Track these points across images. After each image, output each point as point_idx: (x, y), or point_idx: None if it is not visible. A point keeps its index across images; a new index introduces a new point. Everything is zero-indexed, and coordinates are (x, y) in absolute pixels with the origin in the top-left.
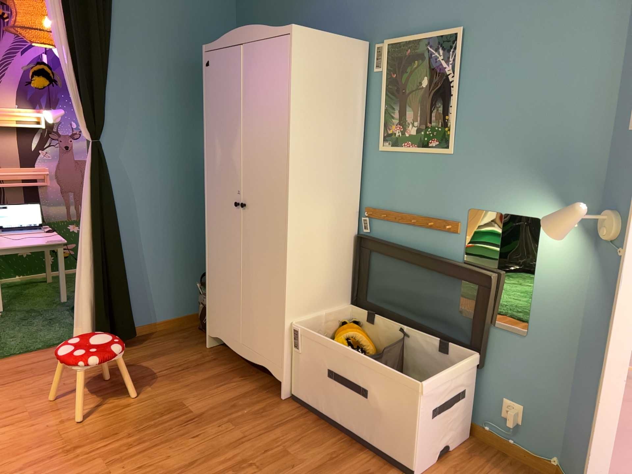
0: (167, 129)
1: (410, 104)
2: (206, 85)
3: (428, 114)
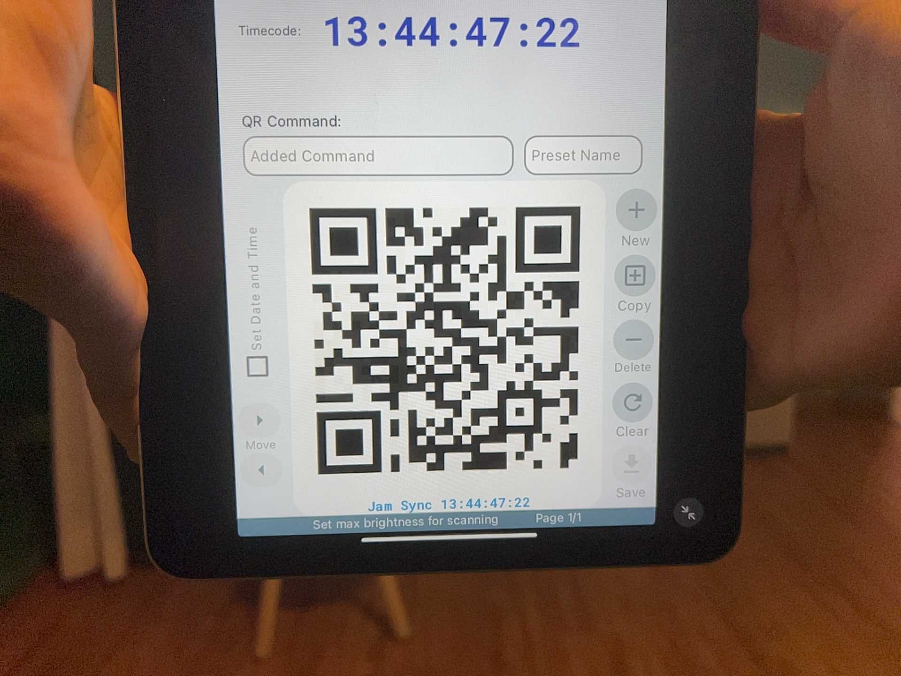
0: None
1: None
2: None
3: None
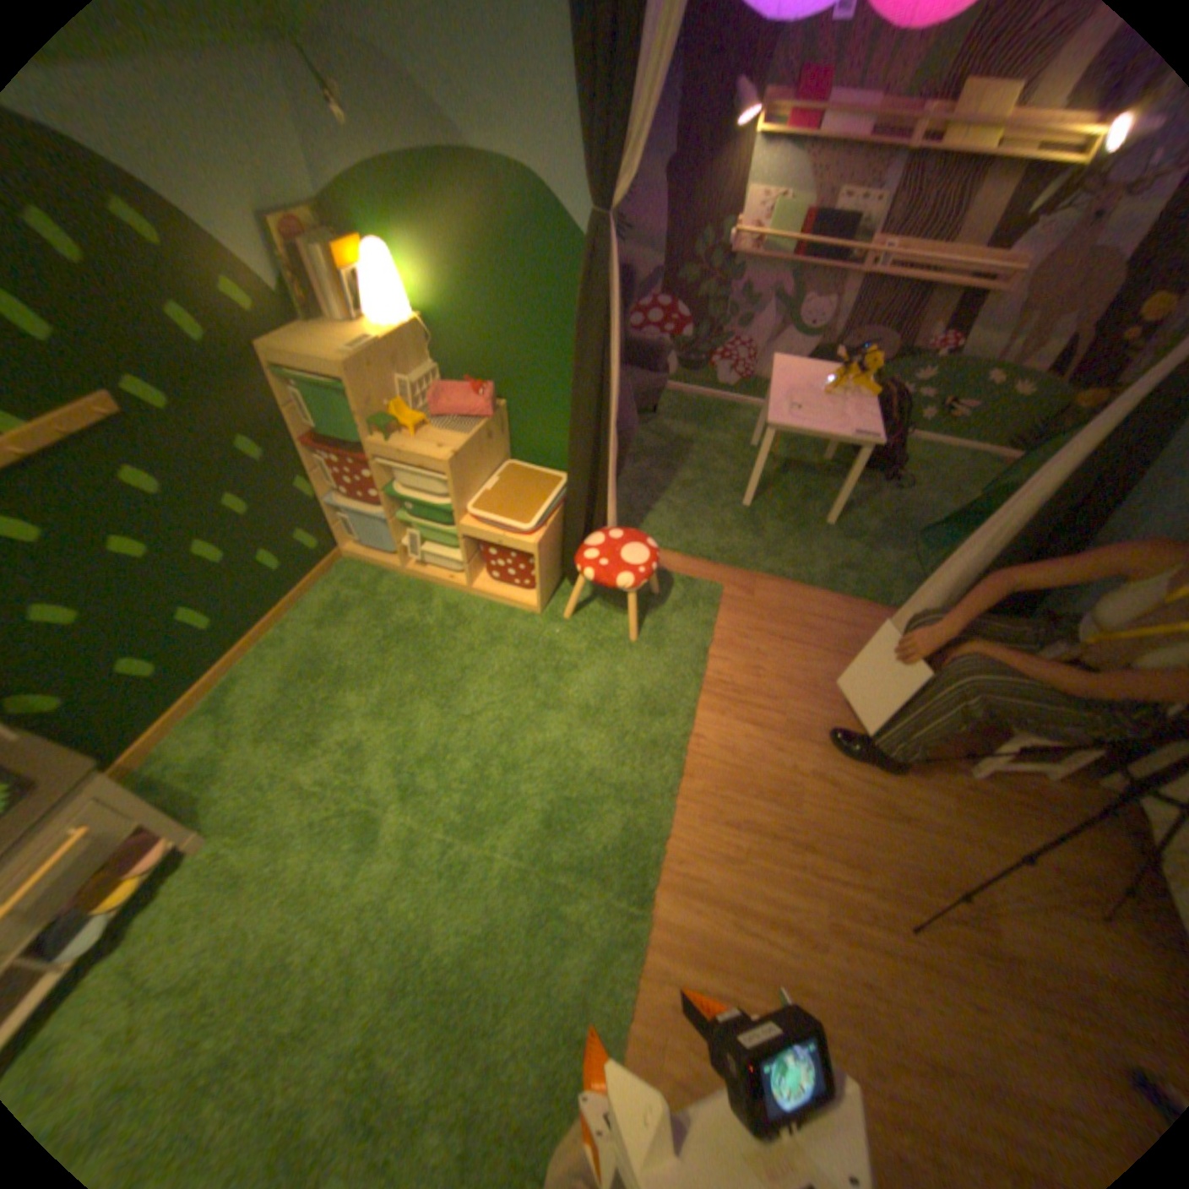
0: None
1: None
2: None
3: None
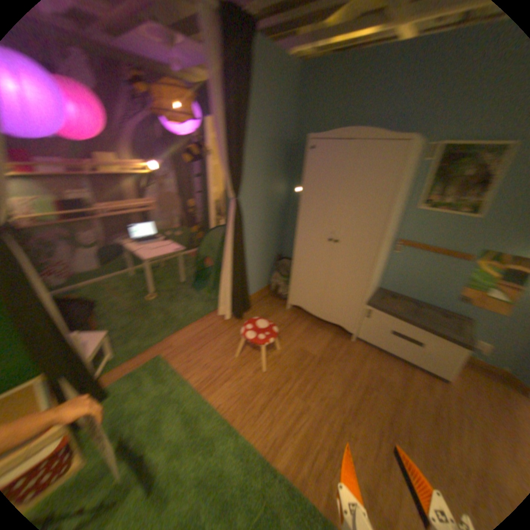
0: (264, 184)
1: (454, 184)
2: (309, 161)
3: (467, 192)
